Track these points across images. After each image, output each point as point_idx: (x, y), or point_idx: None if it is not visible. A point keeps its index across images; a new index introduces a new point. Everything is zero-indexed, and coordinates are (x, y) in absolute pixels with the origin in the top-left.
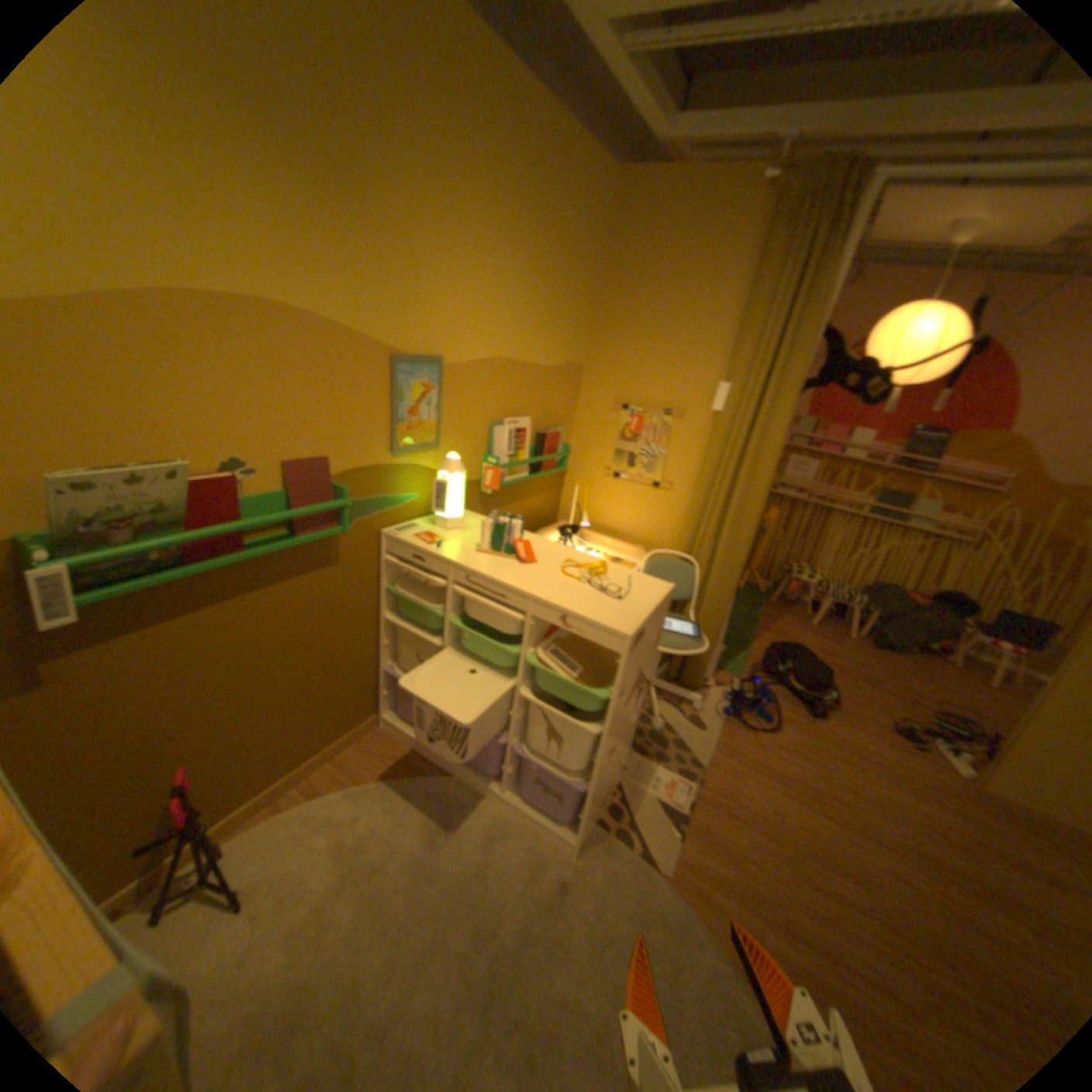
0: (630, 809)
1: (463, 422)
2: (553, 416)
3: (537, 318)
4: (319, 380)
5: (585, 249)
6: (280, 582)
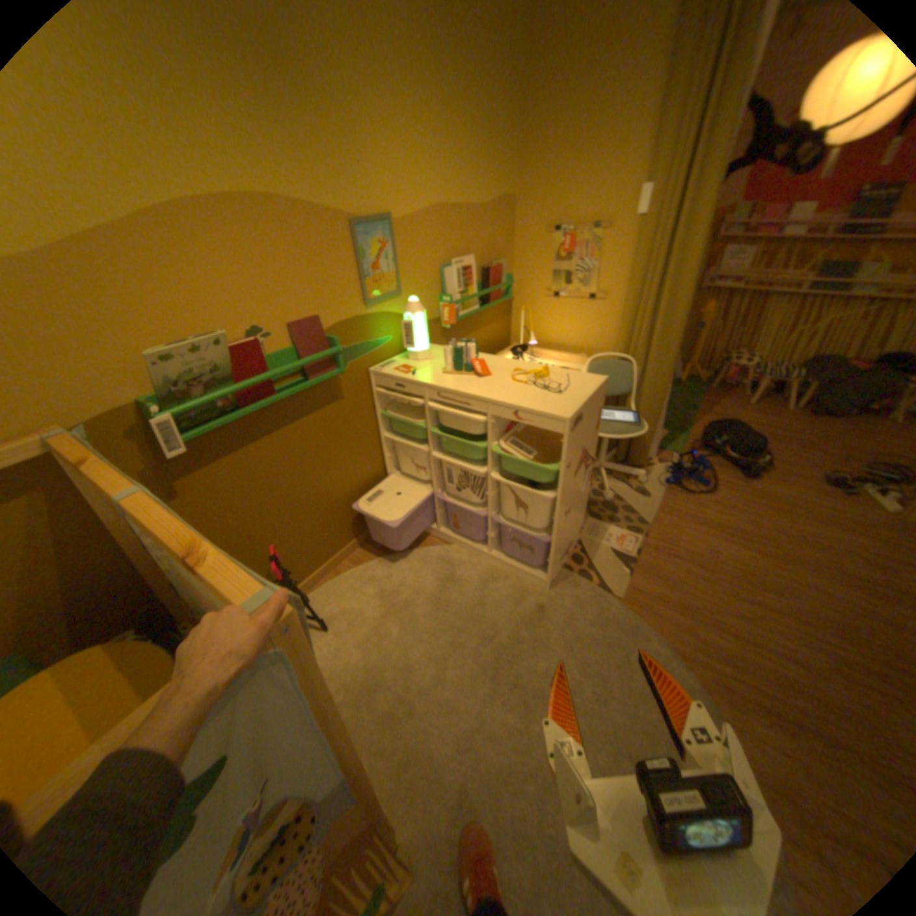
0: (588, 556)
1: (417, 269)
2: (494, 250)
3: (465, 158)
4: (298, 252)
5: (501, 76)
6: (304, 416)
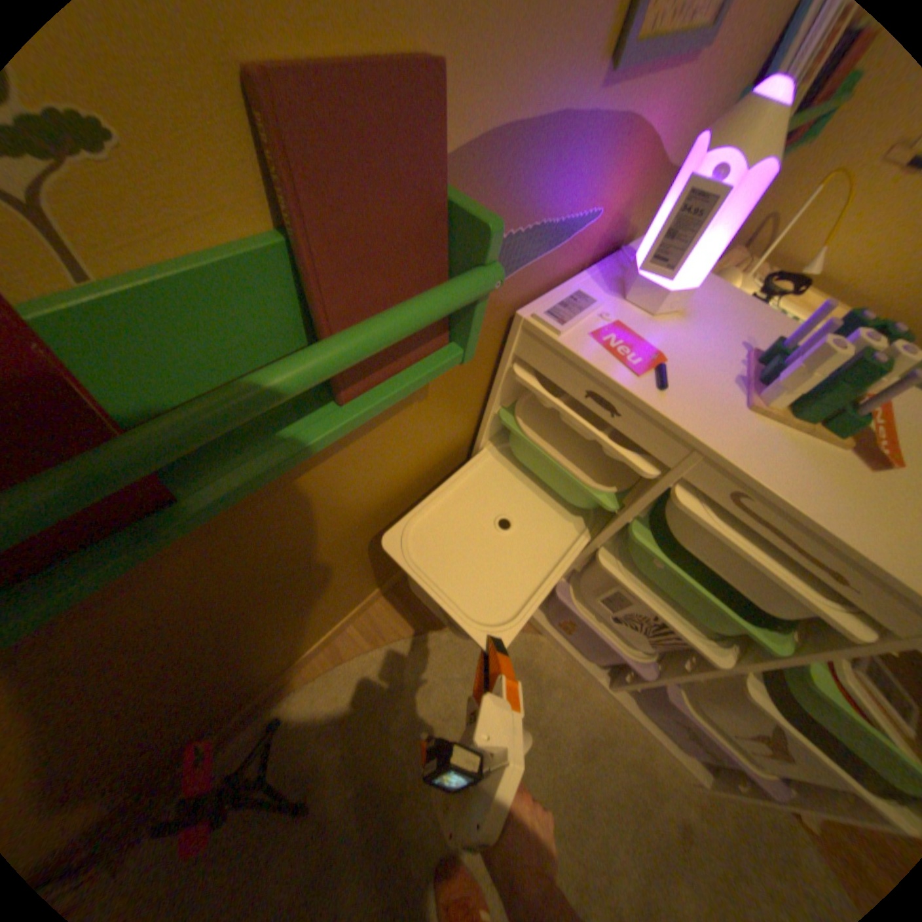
0: None
1: None
2: None
3: None
4: None
5: None
6: (309, 469)
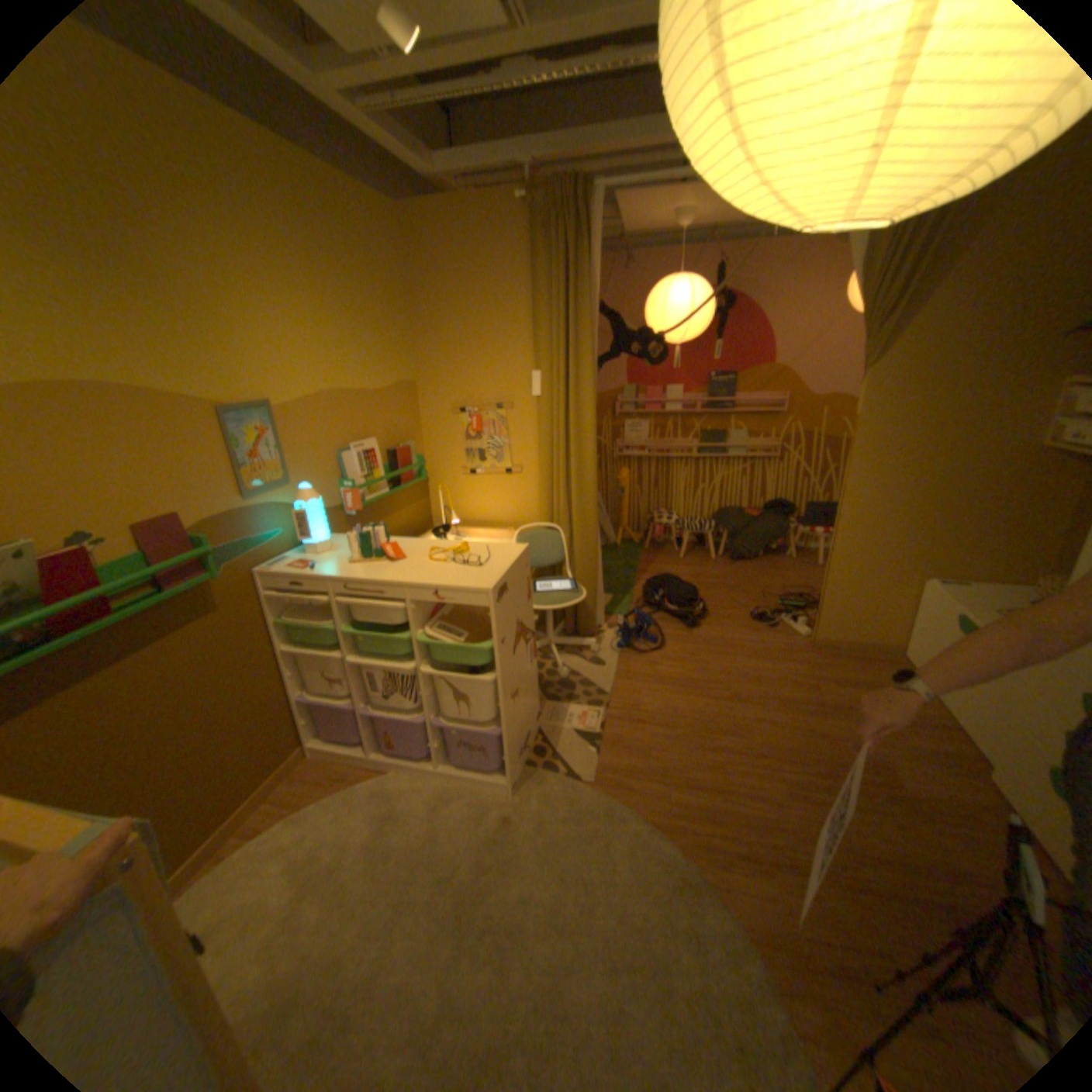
0: (551, 745)
1: (309, 455)
2: (400, 432)
3: (355, 348)
4: (147, 444)
5: (384, 279)
6: (160, 639)
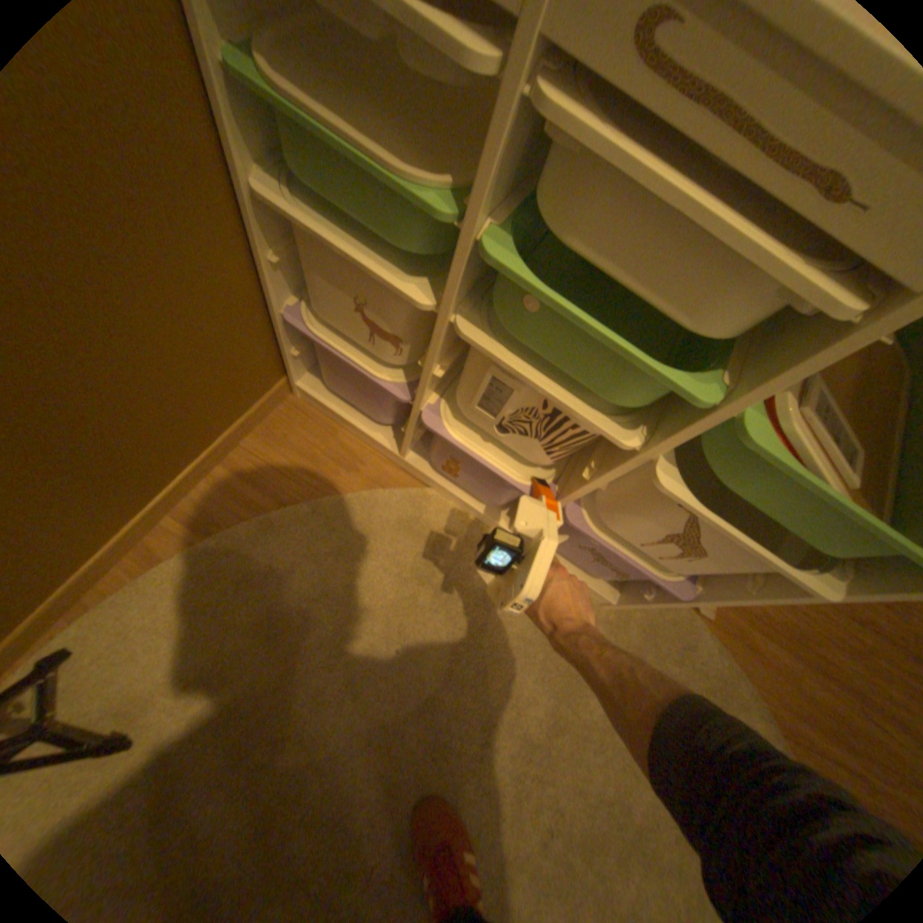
0: None
1: None
2: None
3: None
4: None
5: None
6: None
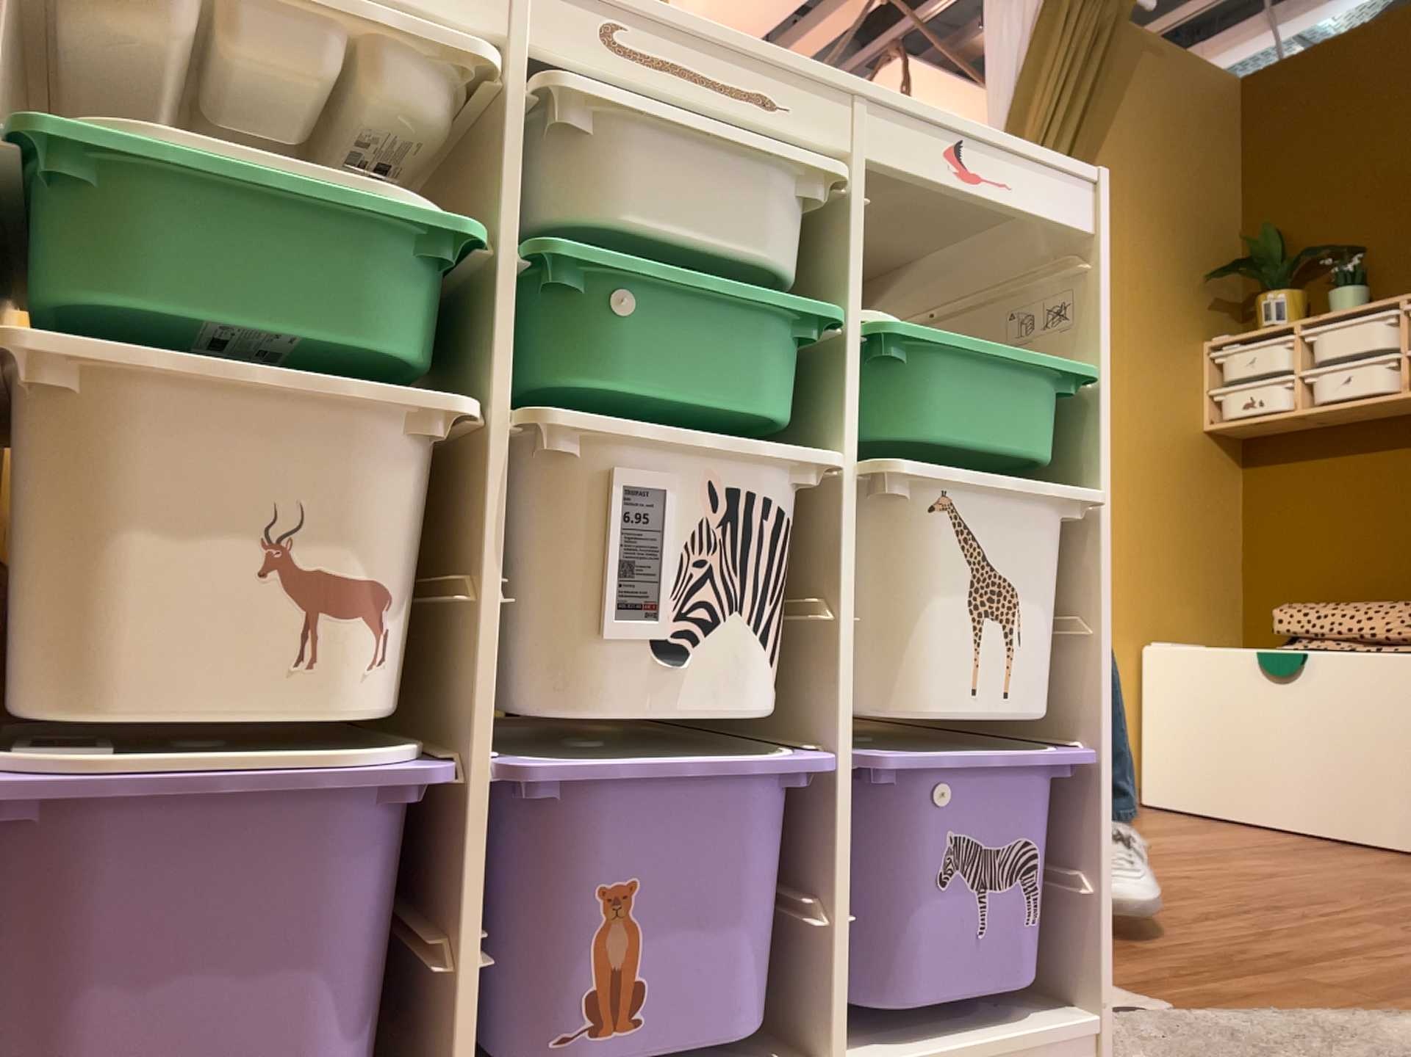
0: None
1: None
2: None
3: None
4: None
5: None
6: None
